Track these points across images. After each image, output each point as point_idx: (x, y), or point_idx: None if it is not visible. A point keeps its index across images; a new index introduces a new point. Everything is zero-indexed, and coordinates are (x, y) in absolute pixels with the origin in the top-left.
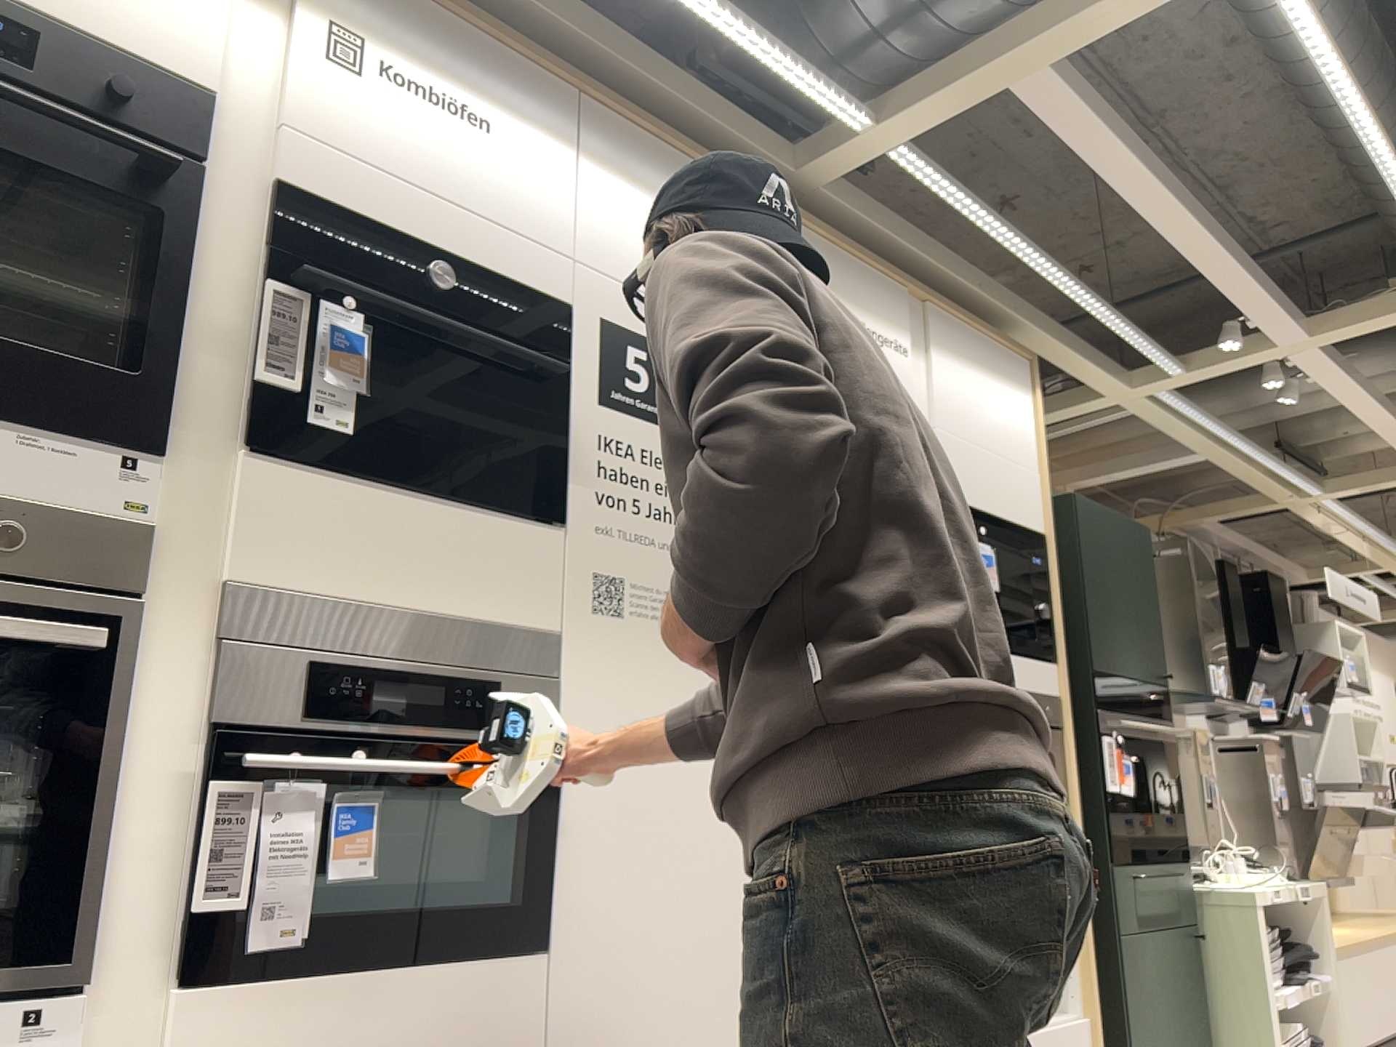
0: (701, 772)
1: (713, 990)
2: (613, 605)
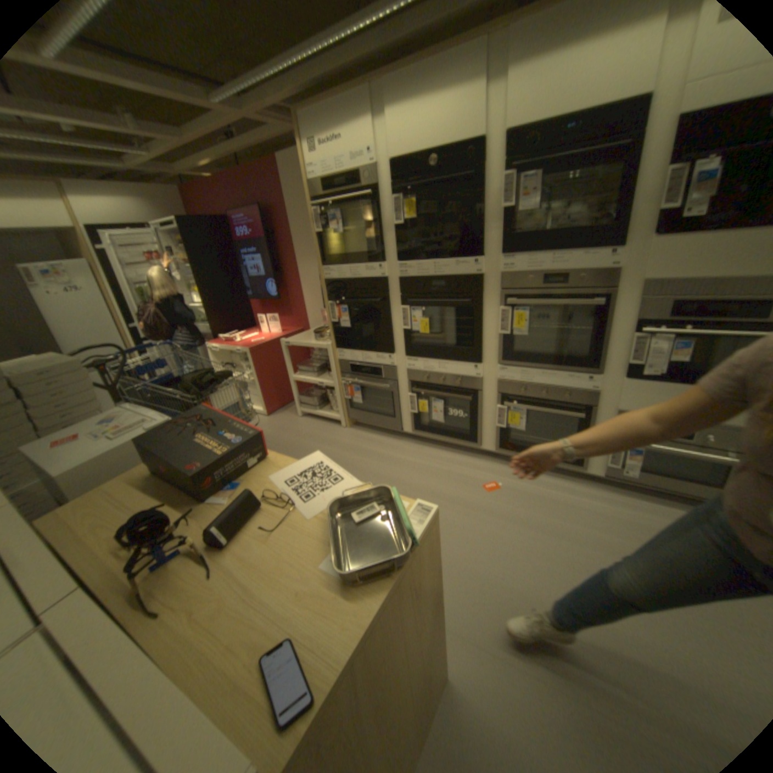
0: None
1: None
2: None
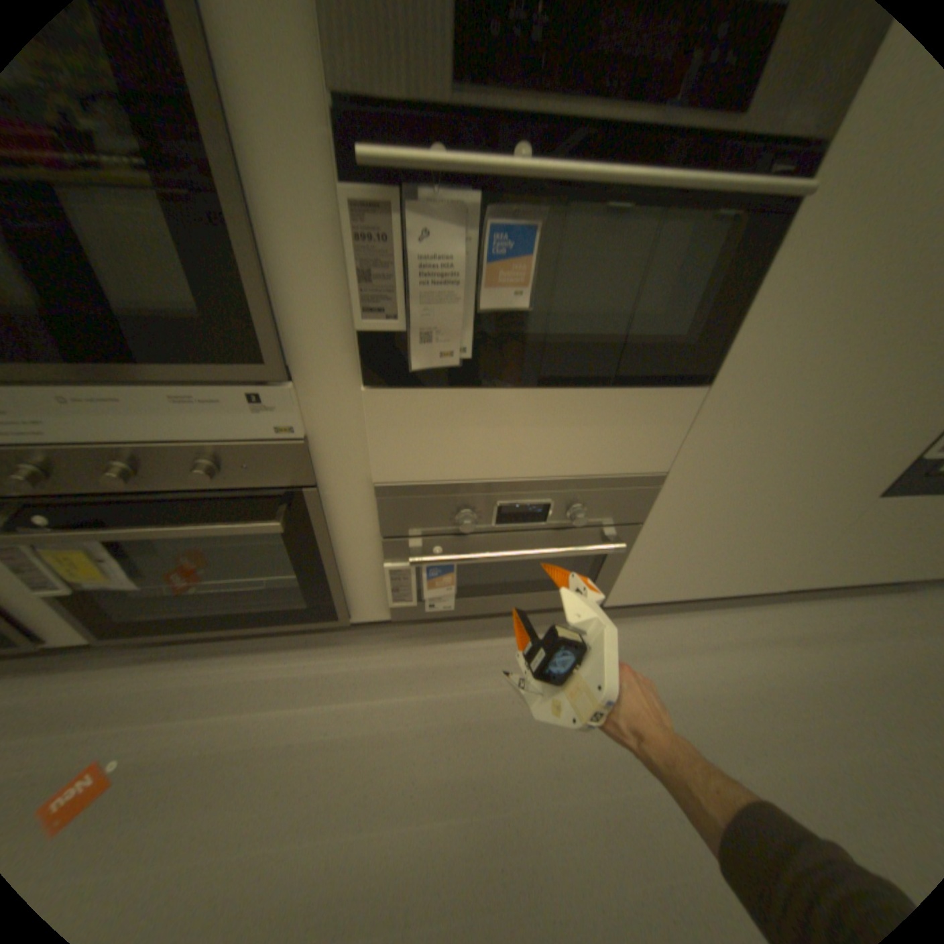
0: None
1: (864, 427)
2: None
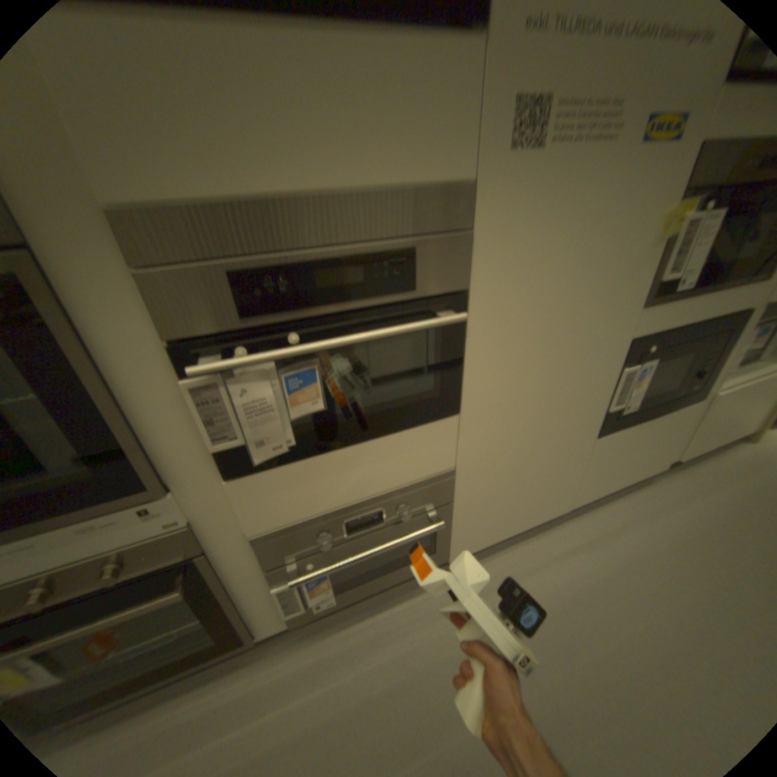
0: (590, 279)
1: (564, 406)
2: (535, 130)
